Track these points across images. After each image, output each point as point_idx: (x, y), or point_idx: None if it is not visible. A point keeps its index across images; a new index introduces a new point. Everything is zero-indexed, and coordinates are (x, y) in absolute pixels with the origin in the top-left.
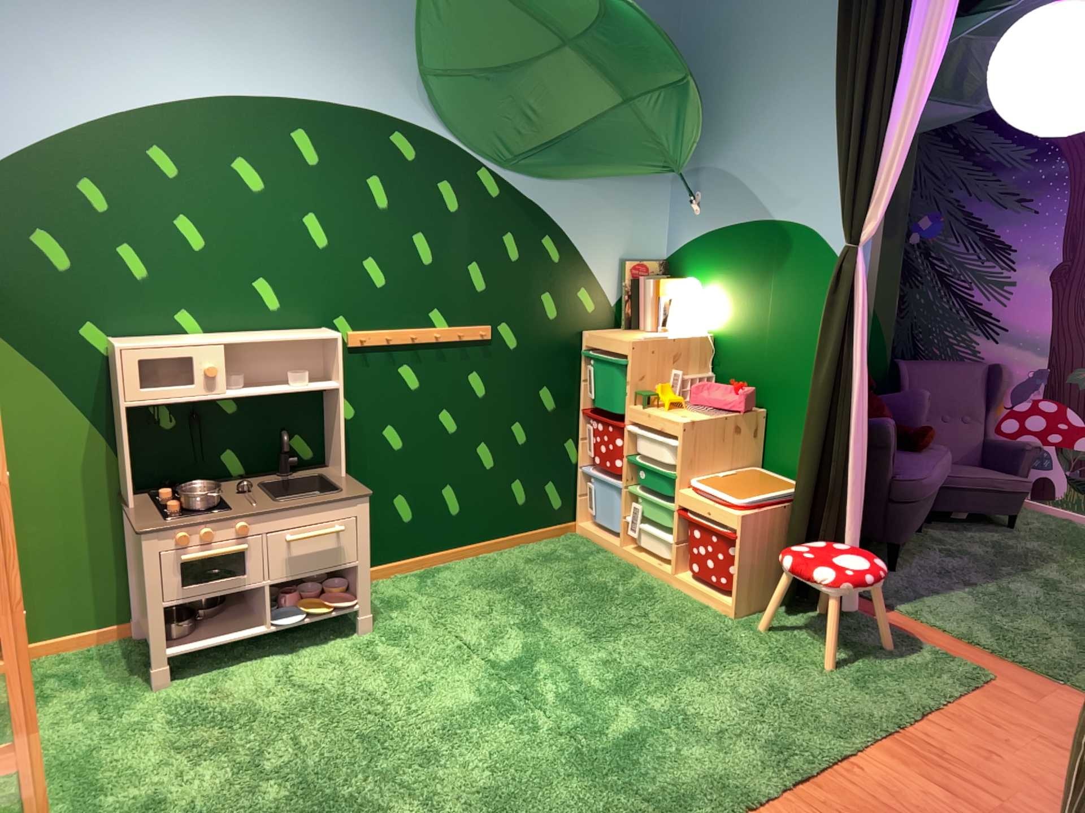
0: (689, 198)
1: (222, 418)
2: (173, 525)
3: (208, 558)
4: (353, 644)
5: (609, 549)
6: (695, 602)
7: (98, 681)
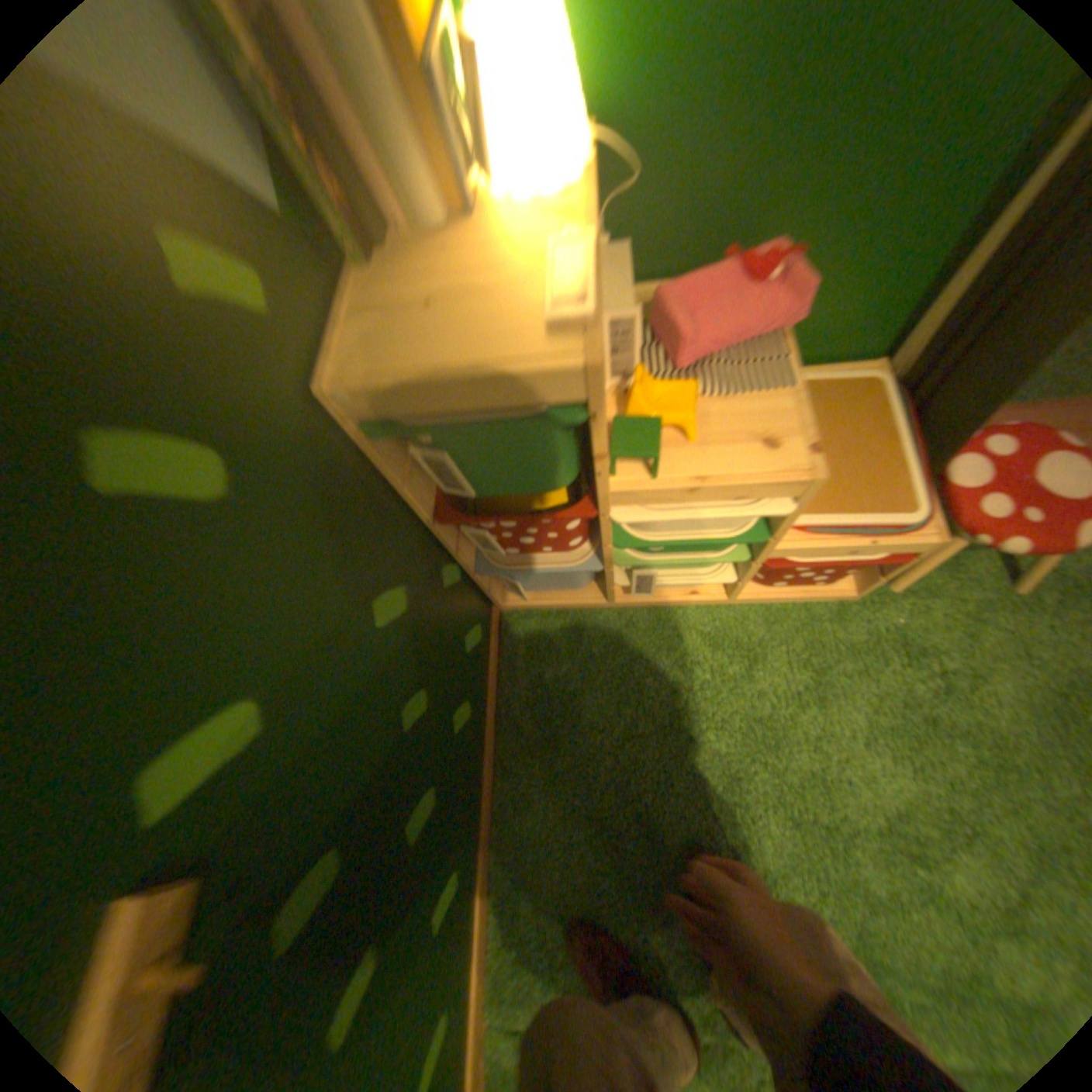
0: None
1: None
2: None
3: None
4: None
5: (581, 605)
6: (786, 609)
7: None
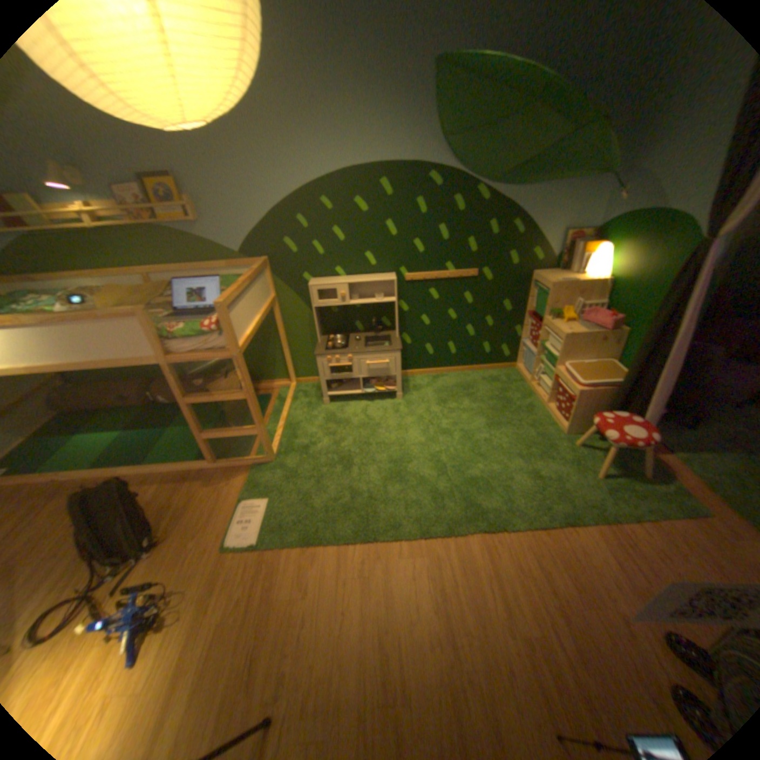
0: (621, 188)
1: (355, 309)
2: (326, 354)
3: (339, 367)
4: (393, 403)
5: (525, 381)
6: (551, 420)
7: (312, 397)
